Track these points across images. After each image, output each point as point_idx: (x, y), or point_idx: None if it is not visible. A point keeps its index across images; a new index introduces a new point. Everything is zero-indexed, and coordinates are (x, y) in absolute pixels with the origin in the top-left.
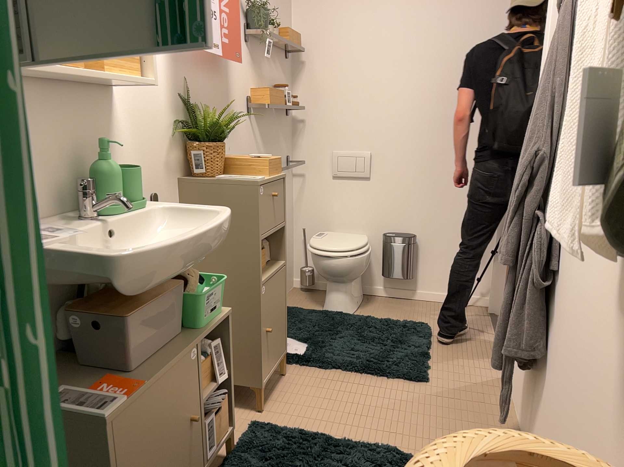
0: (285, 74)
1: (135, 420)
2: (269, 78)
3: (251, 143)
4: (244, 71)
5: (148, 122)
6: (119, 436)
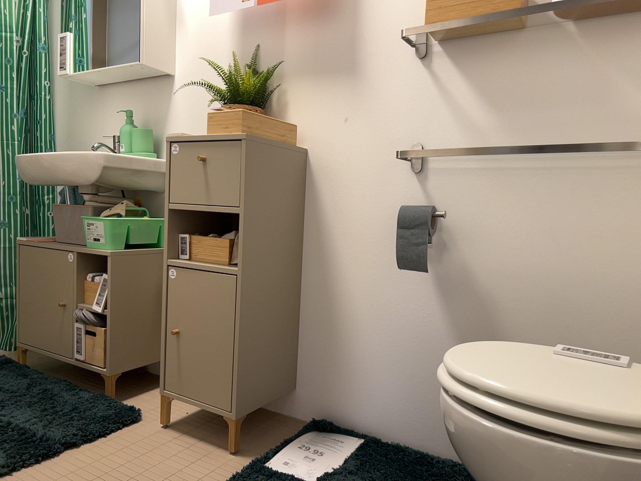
0: None
1: (35, 256)
2: None
3: (420, 108)
4: None
5: (204, 98)
6: (27, 255)
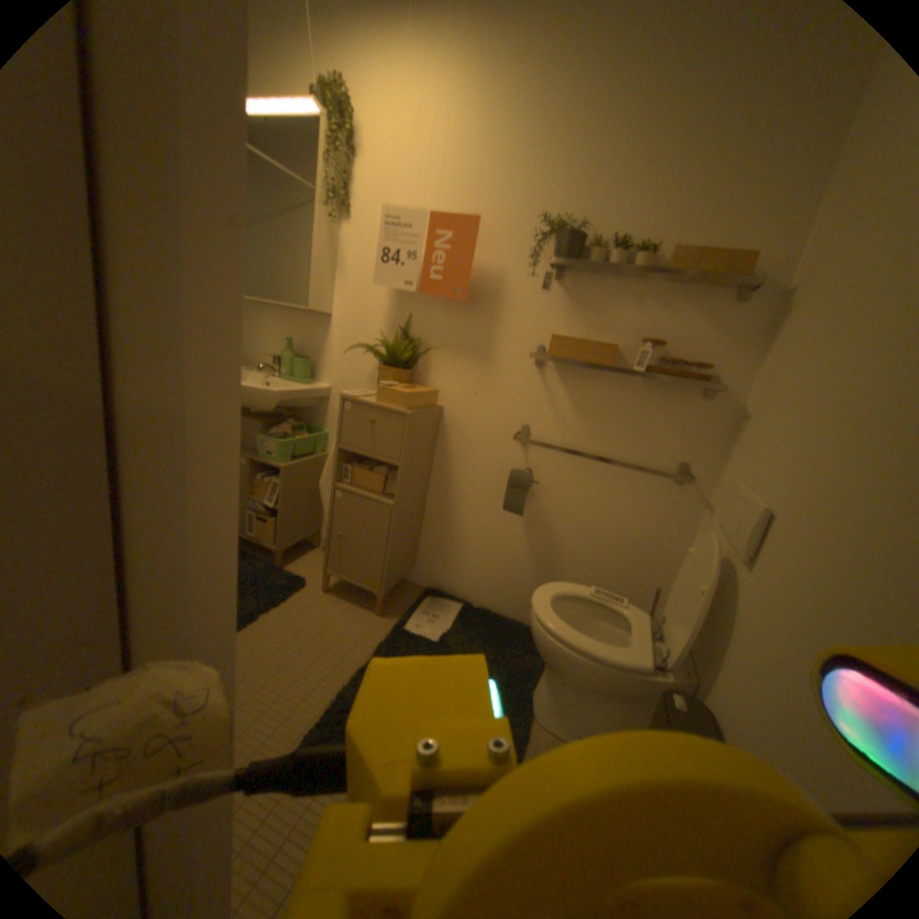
0: (731, 322)
1: None
2: (636, 323)
3: (535, 400)
4: (541, 310)
5: (357, 339)
6: None
